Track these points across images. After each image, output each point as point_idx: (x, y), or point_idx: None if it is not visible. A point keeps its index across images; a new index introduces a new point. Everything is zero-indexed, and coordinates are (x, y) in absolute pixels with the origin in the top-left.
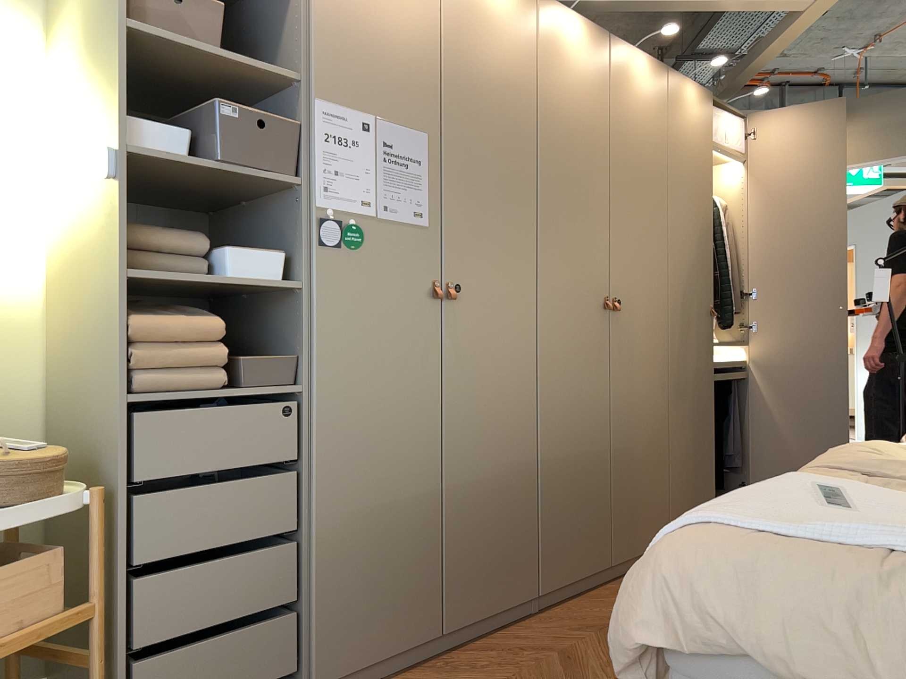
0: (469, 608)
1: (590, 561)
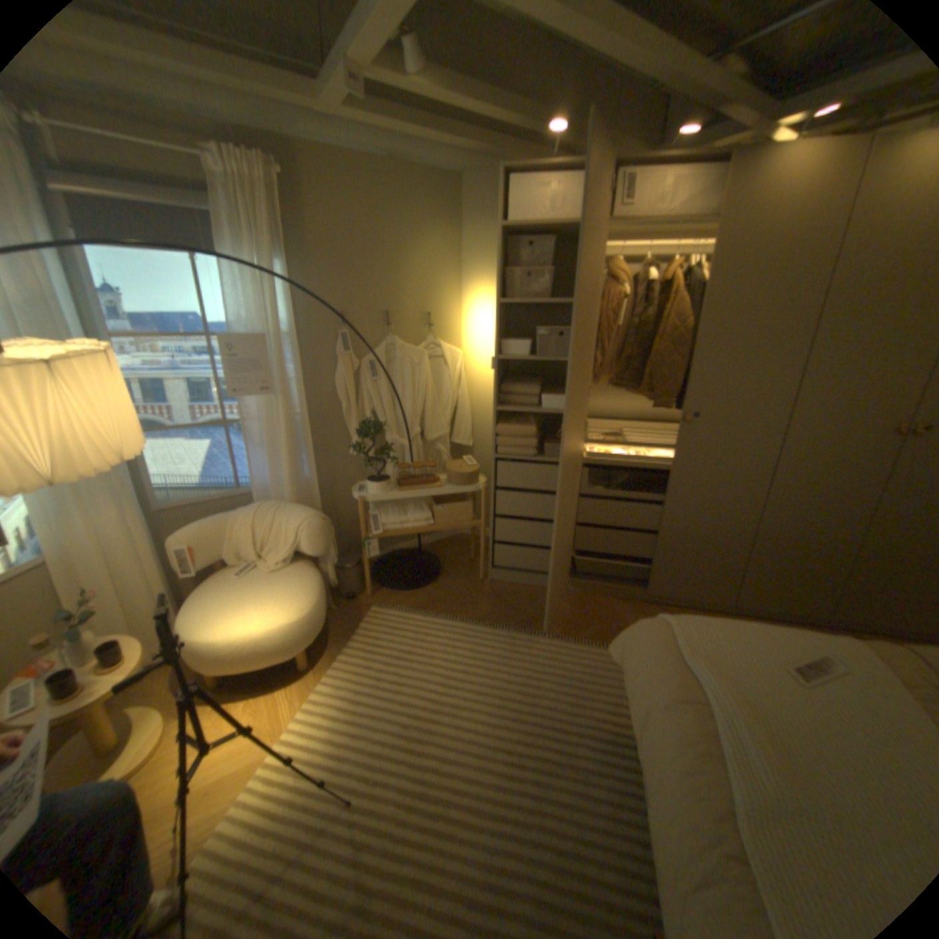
0: (668, 591)
1: (800, 608)
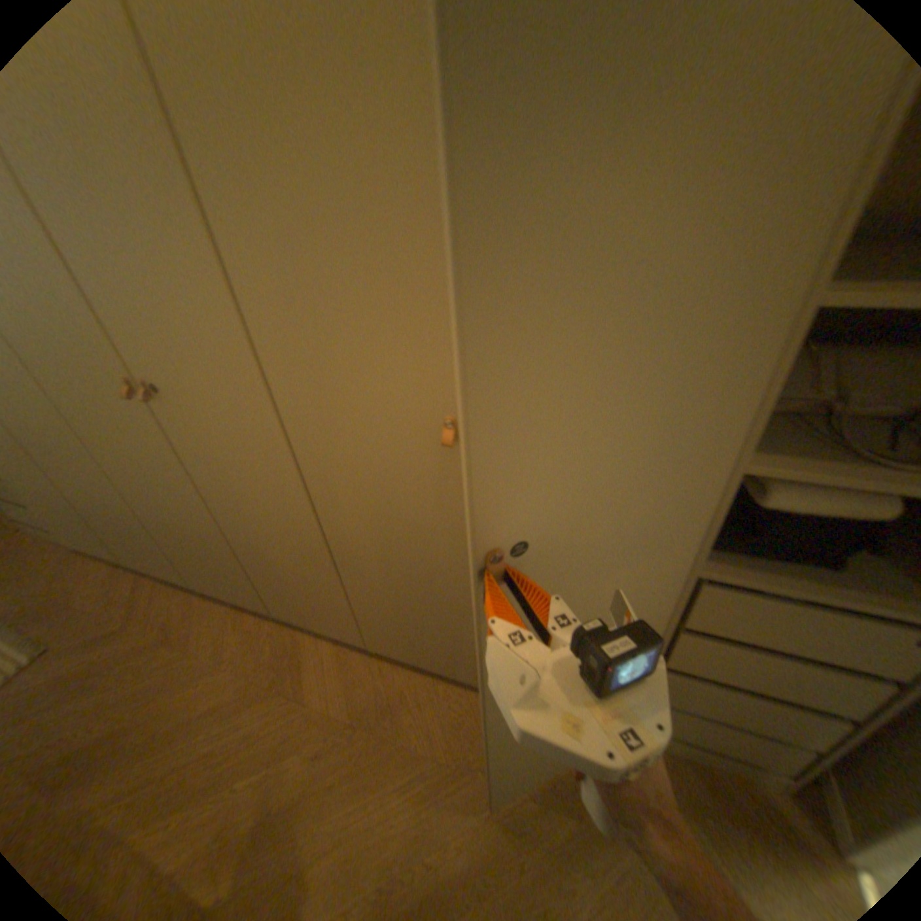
0: (130, 565)
1: (234, 601)
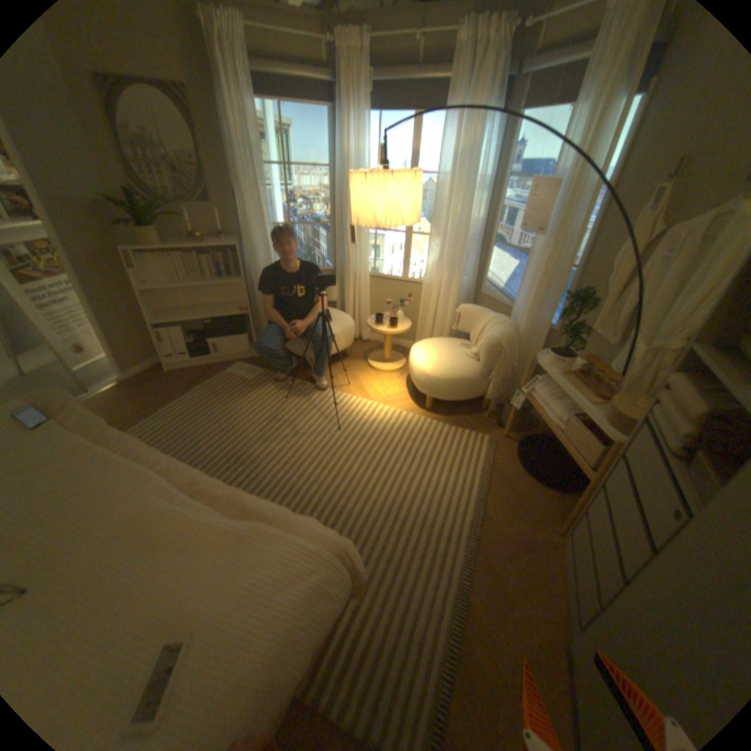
0: None
1: None
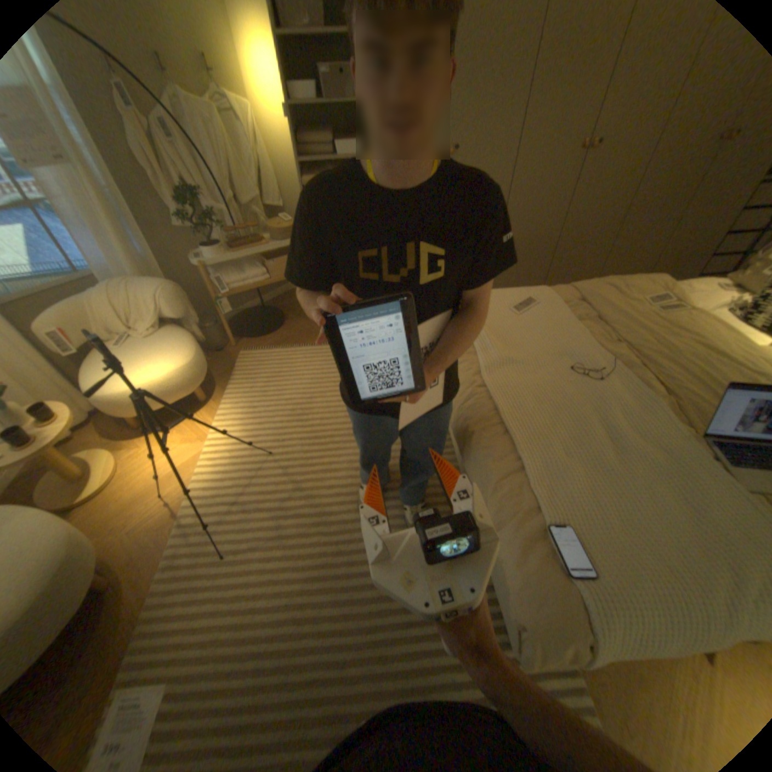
0: None
1: None
